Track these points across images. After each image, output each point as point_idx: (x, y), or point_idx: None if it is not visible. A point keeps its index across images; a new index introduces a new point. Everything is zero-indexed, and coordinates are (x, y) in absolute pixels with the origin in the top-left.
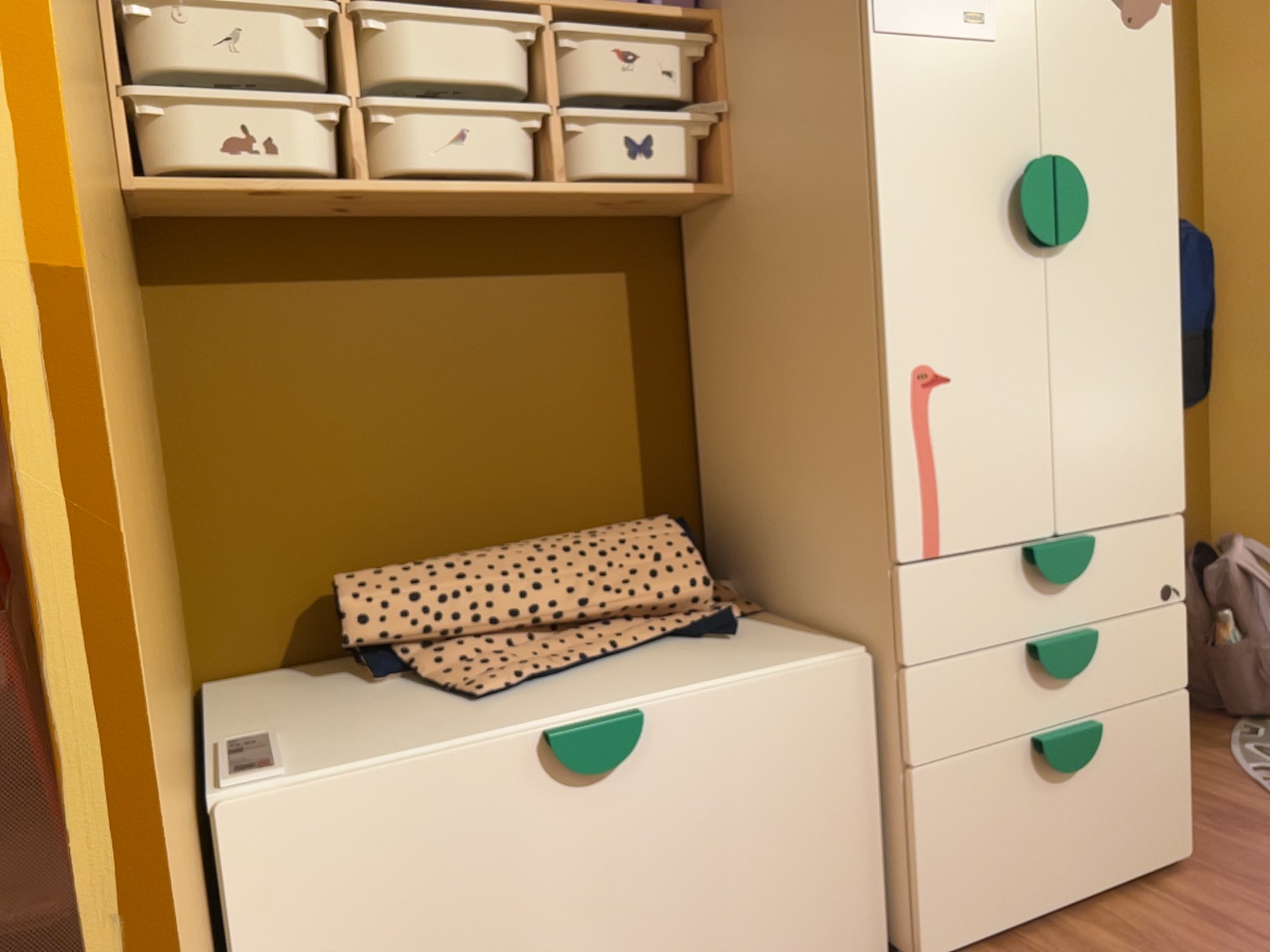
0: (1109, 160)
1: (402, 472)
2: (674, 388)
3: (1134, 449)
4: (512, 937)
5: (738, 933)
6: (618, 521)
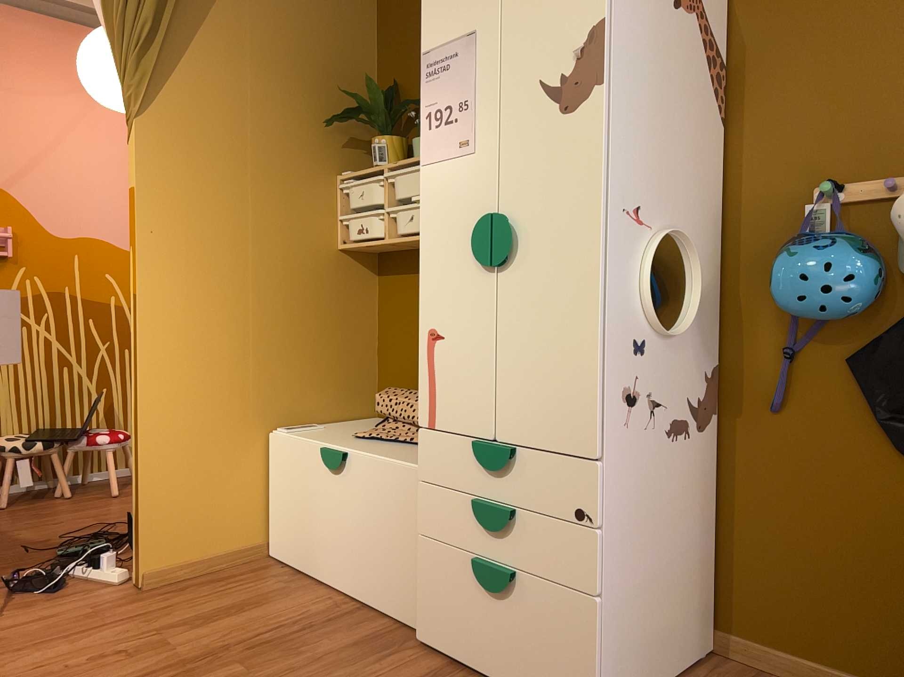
0: (543, 206)
1: None
2: None
3: (553, 401)
4: (313, 515)
5: (369, 568)
6: None
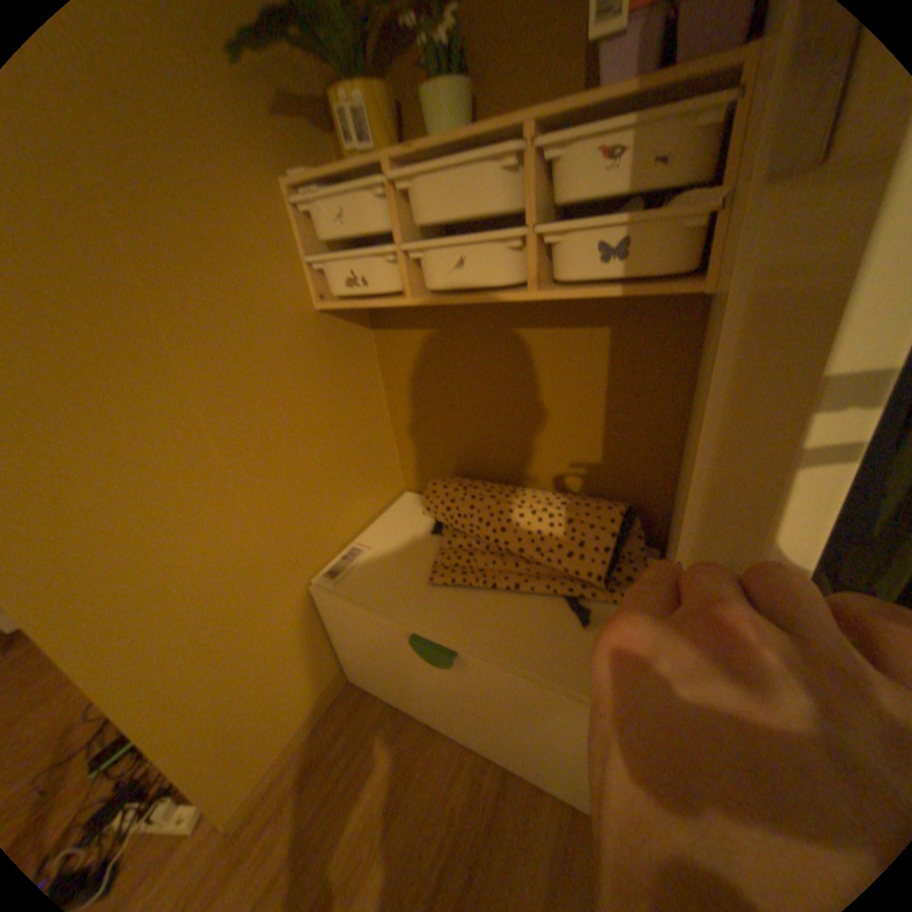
0: None
1: (479, 432)
2: (668, 420)
3: None
4: (409, 679)
5: (513, 751)
6: (603, 491)
